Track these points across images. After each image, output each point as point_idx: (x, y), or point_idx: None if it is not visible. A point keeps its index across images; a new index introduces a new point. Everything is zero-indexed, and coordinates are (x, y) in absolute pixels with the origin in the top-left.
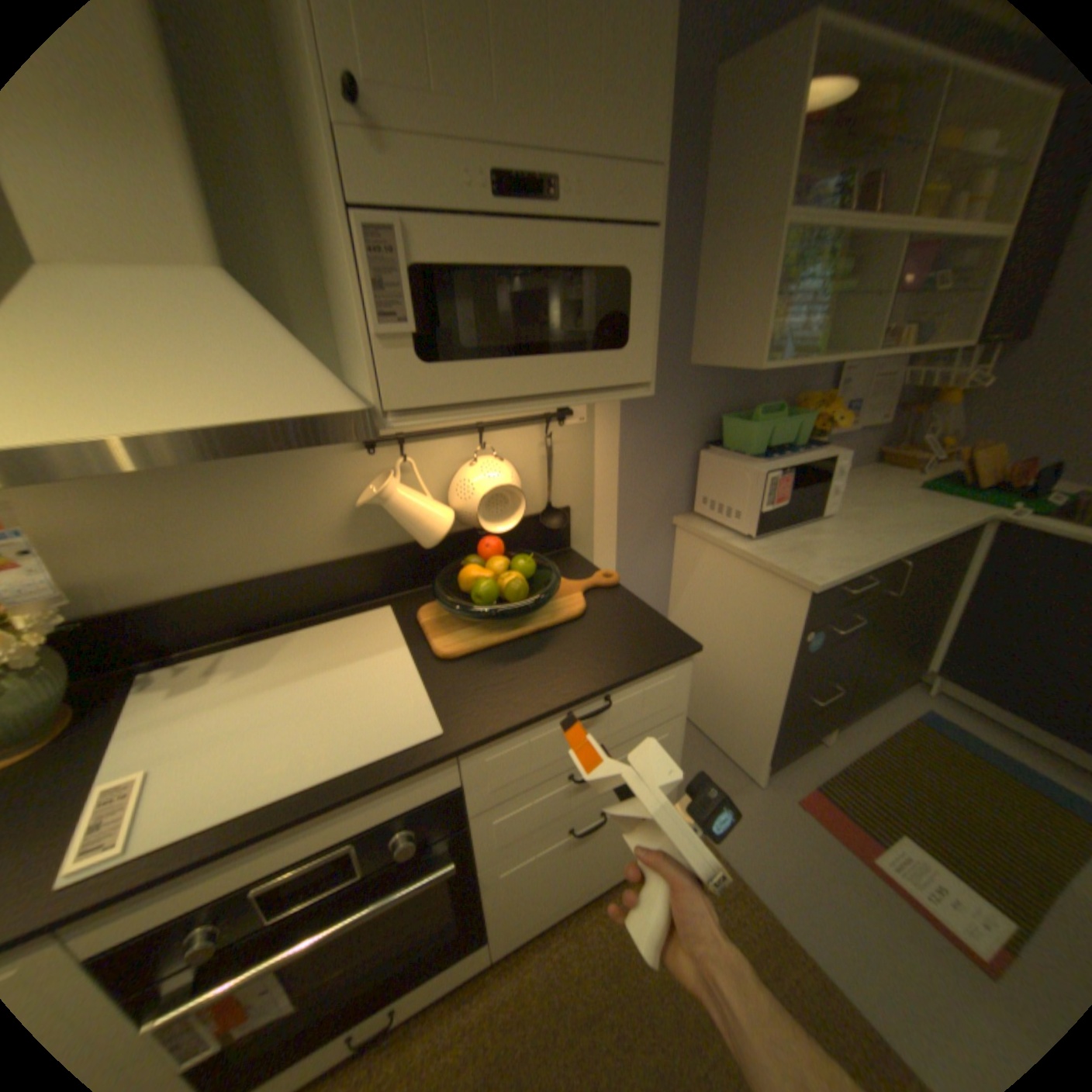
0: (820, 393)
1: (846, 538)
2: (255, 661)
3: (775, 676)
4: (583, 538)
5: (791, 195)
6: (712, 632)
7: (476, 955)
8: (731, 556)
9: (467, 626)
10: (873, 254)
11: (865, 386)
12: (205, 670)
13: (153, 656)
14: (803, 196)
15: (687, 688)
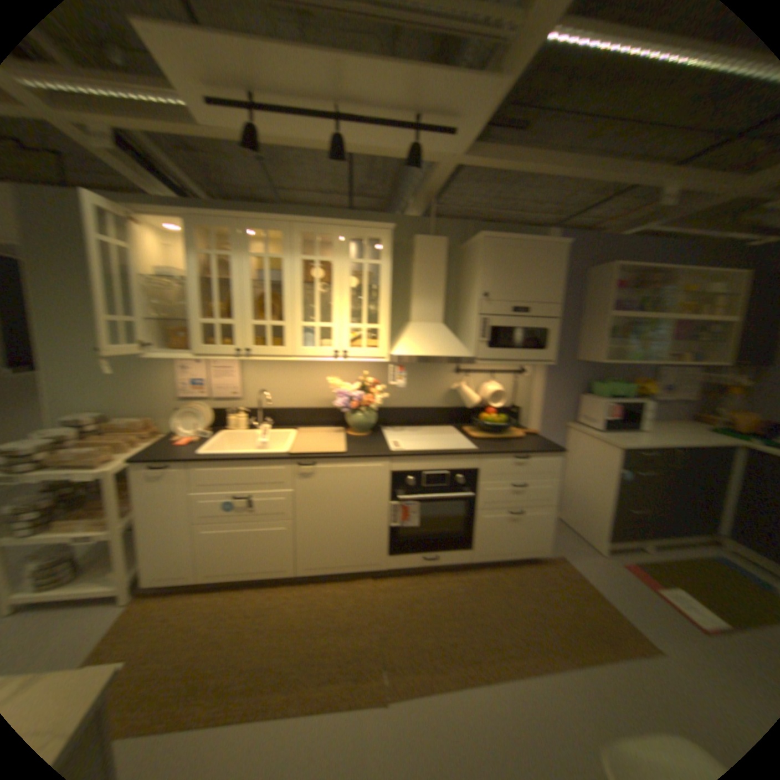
0: (648, 380)
1: (649, 438)
2: (411, 431)
3: (609, 493)
4: (524, 422)
5: (616, 306)
6: (583, 477)
7: (467, 552)
8: (591, 438)
9: (480, 433)
10: (662, 325)
11: (675, 379)
12: (397, 430)
13: (383, 424)
14: (623, 306)
15: (560, 468)
